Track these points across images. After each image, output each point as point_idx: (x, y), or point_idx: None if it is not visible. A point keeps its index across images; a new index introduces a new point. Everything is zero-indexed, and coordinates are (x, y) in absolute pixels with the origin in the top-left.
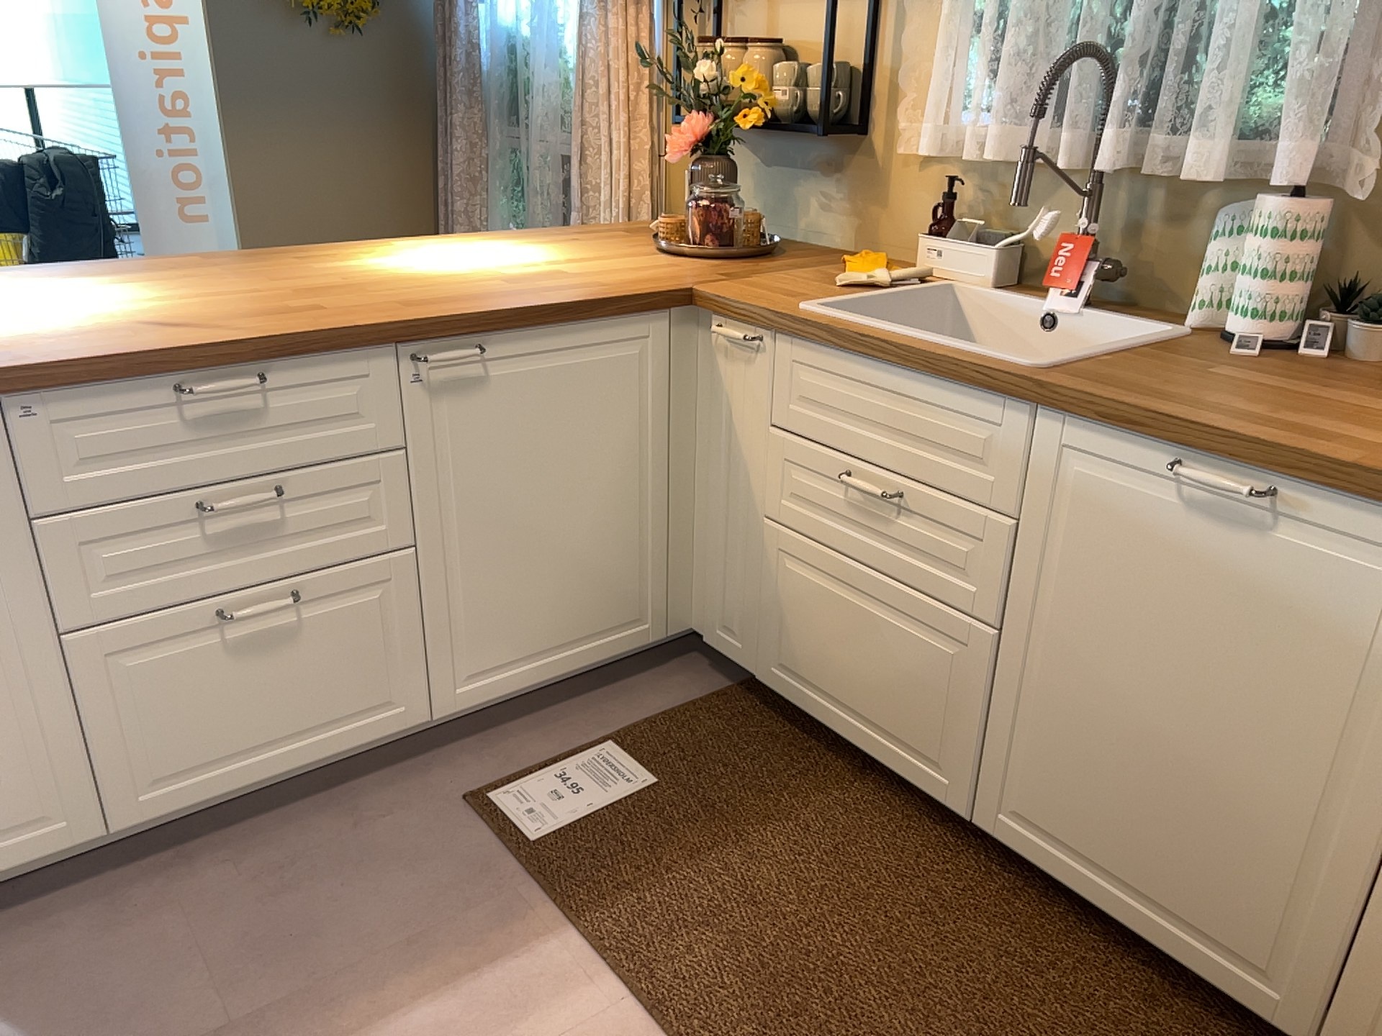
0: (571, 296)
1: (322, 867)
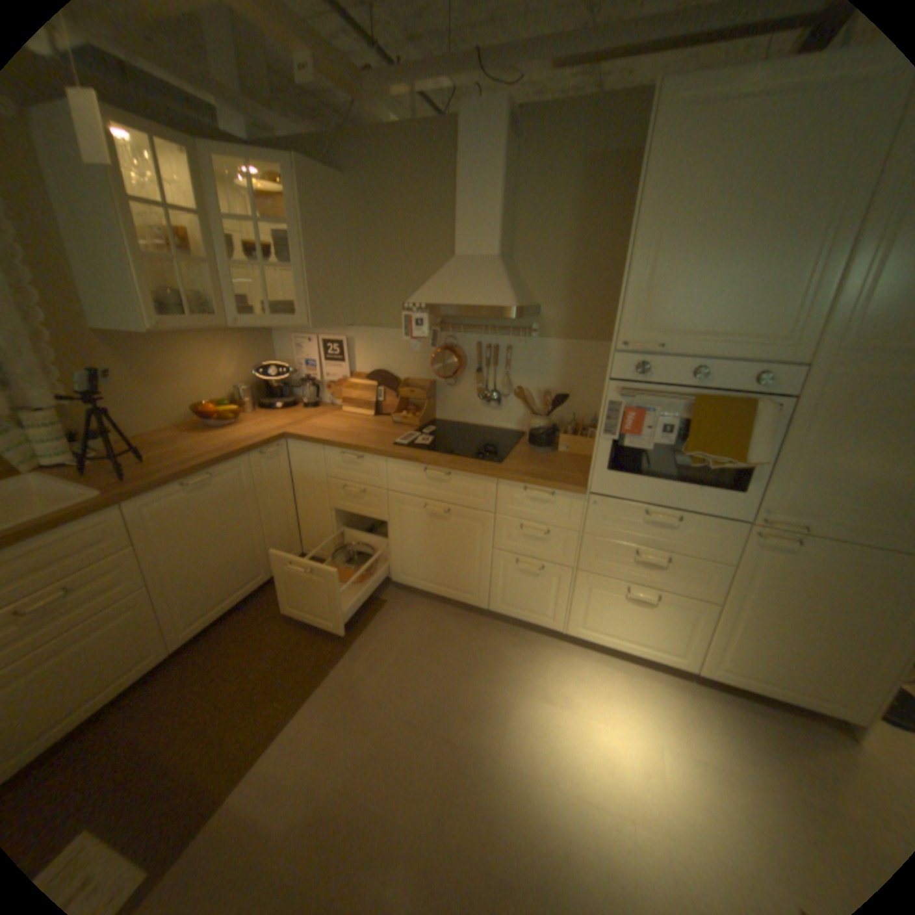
0: None
1: None
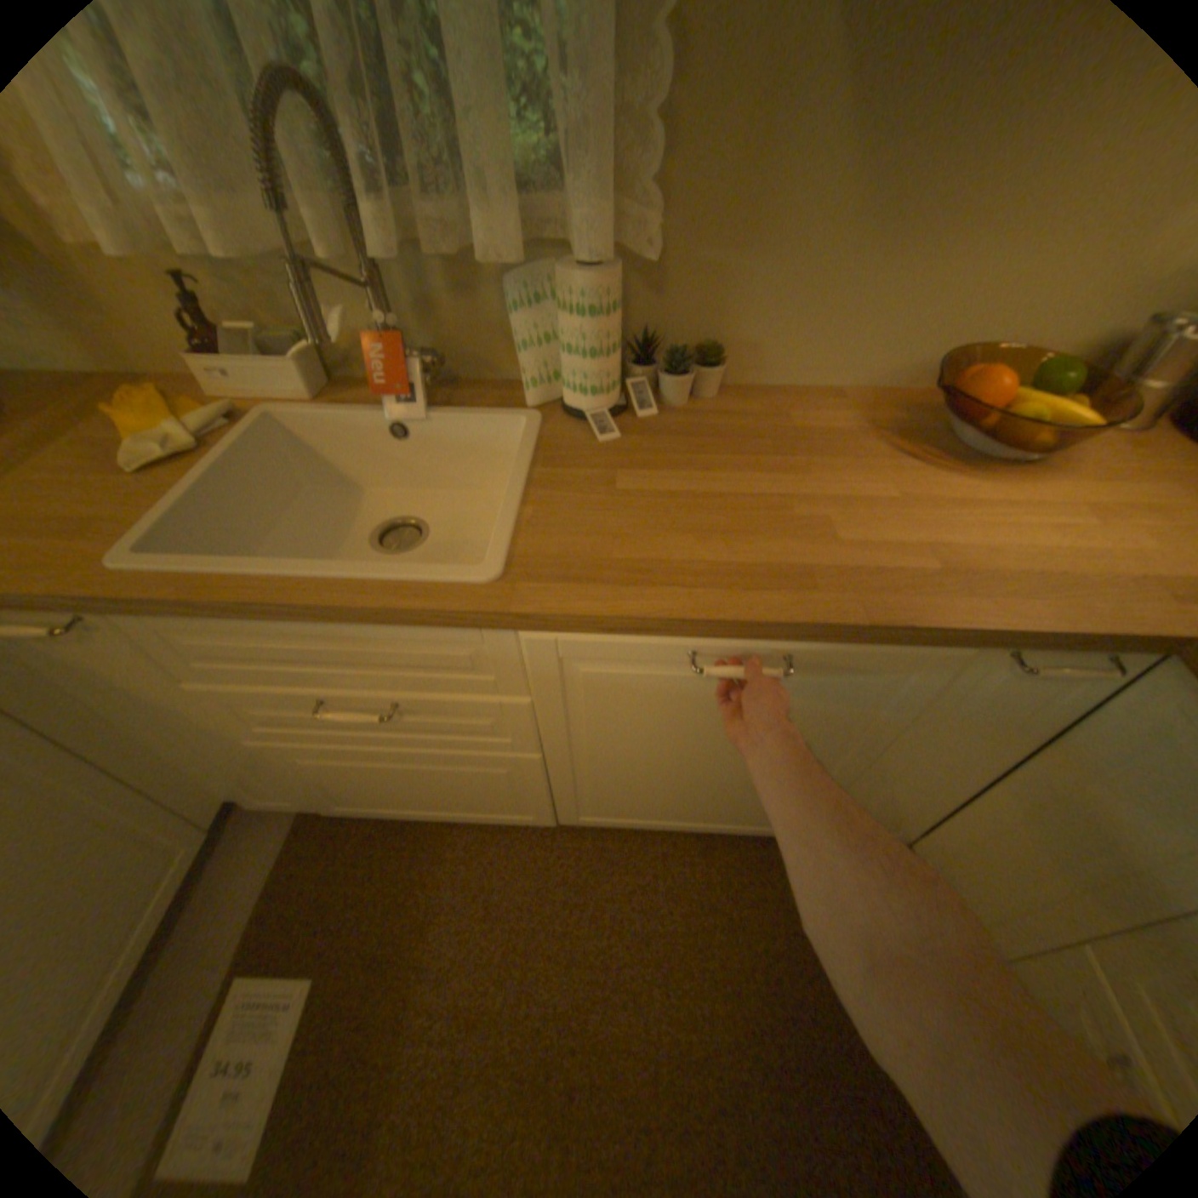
0: None
1: None
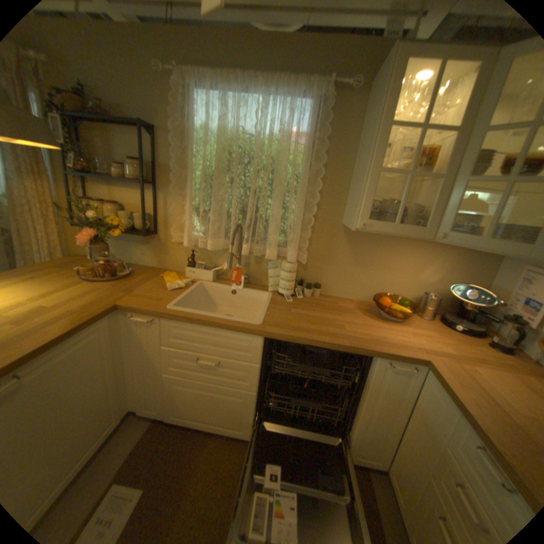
0: (62, 328)
1: None
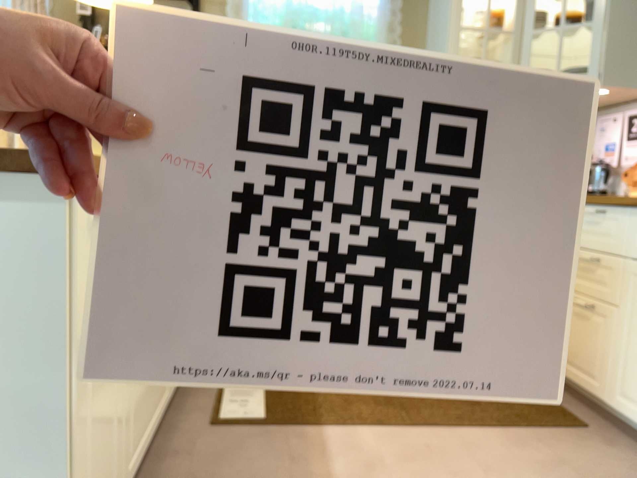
0: None
1: (204, 475)
